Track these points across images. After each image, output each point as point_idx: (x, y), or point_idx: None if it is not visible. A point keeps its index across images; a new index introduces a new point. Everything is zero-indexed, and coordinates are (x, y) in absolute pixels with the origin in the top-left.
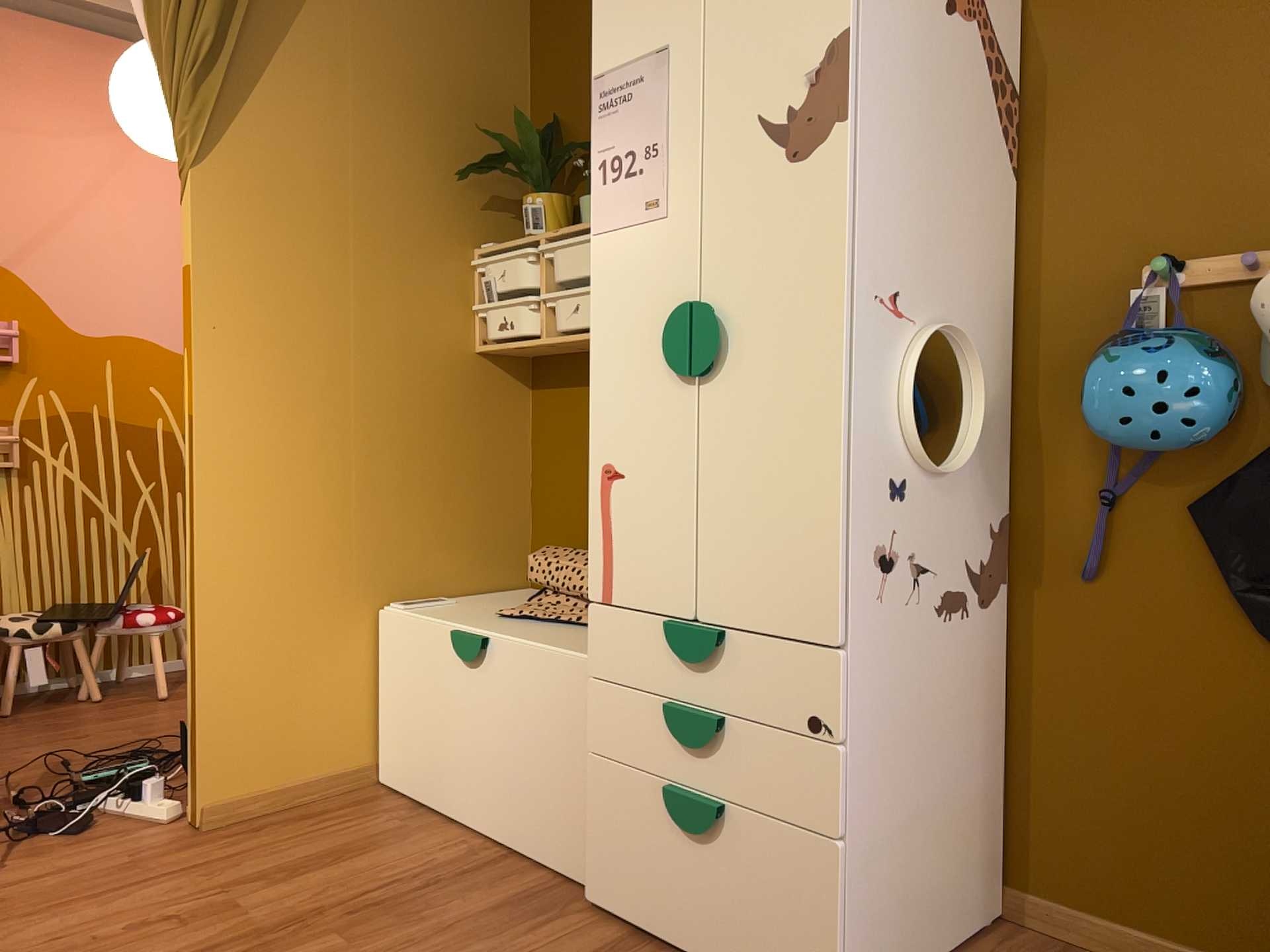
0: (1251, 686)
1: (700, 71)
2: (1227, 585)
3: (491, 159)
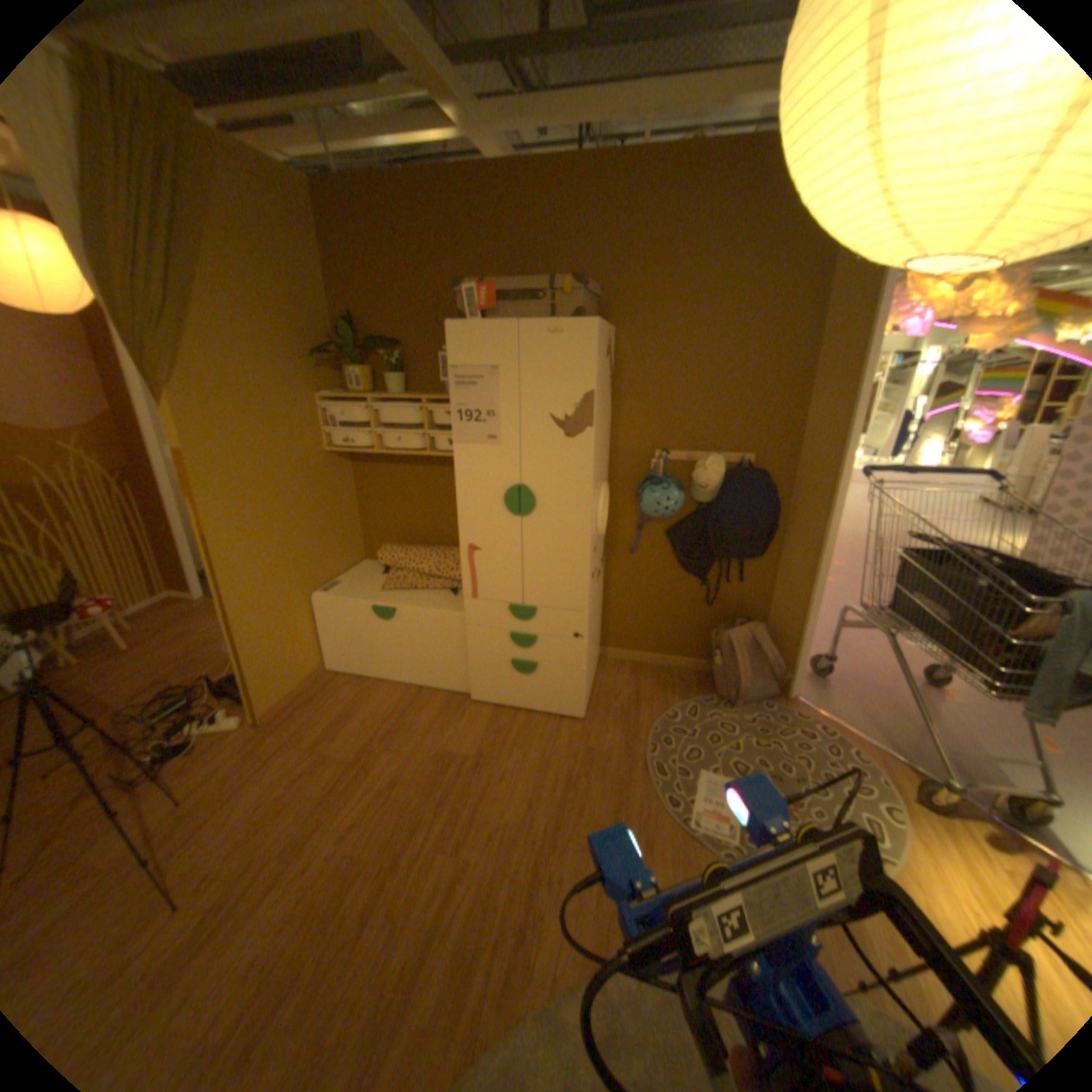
0: (677, 583)
1: (517, 386)
2: (675, 557)
3: (314, 339)
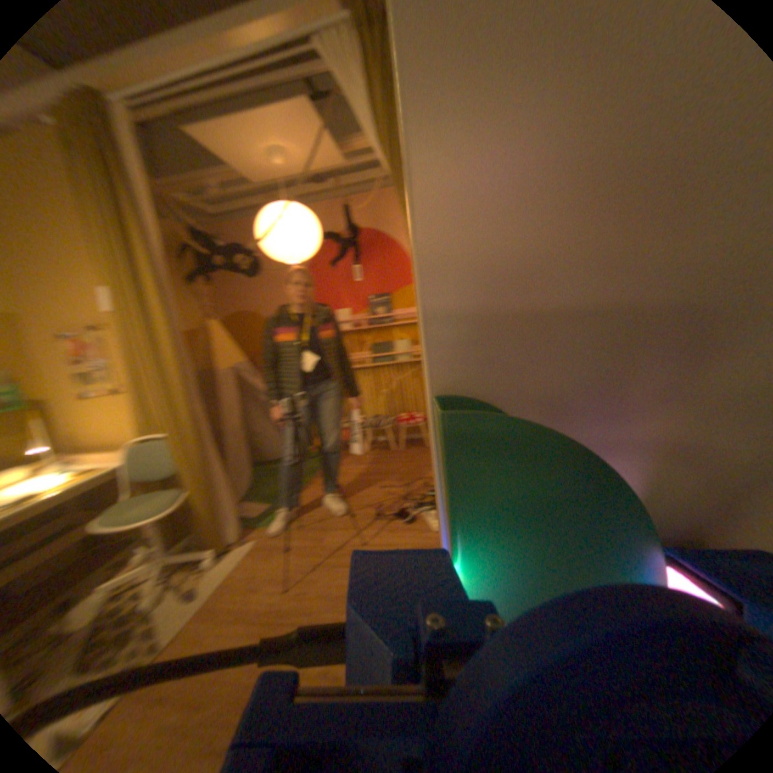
0: None
1: None
2: None
3: None
